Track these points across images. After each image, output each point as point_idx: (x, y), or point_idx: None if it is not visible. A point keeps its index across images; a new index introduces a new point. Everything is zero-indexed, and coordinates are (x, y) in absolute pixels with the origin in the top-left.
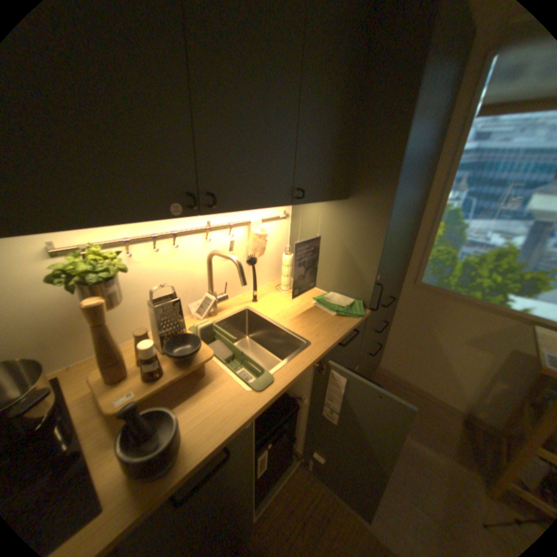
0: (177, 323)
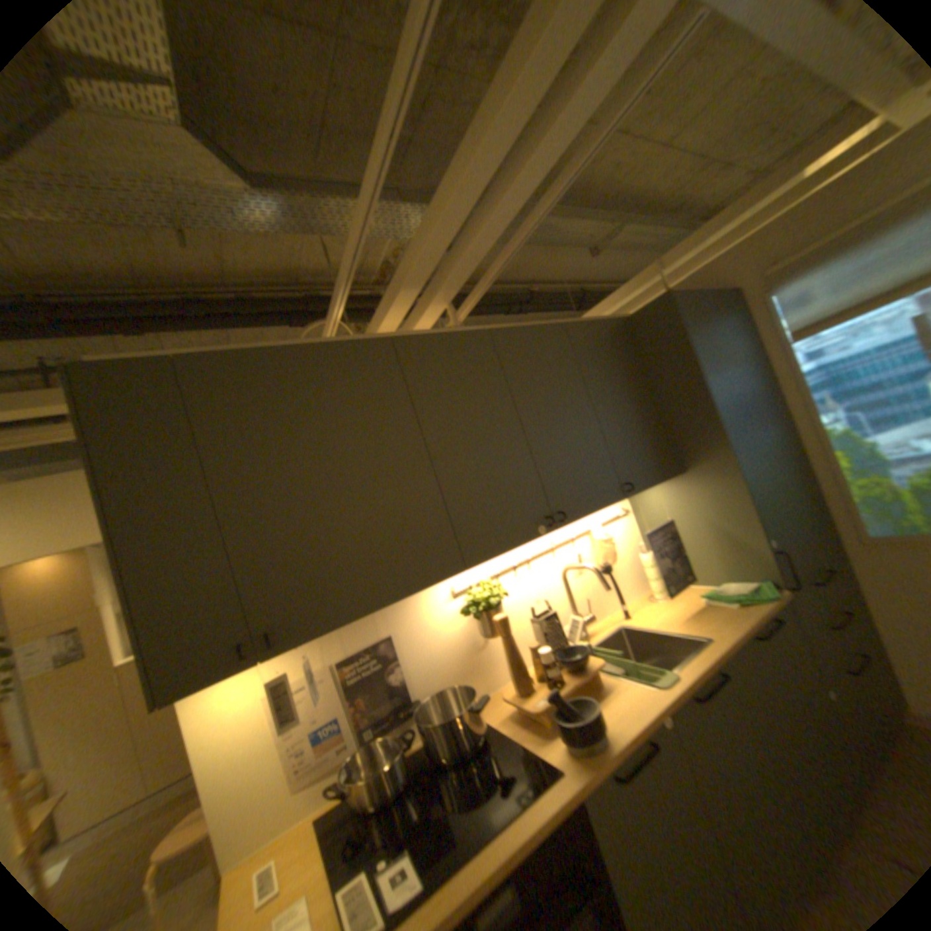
0: (560, 637)
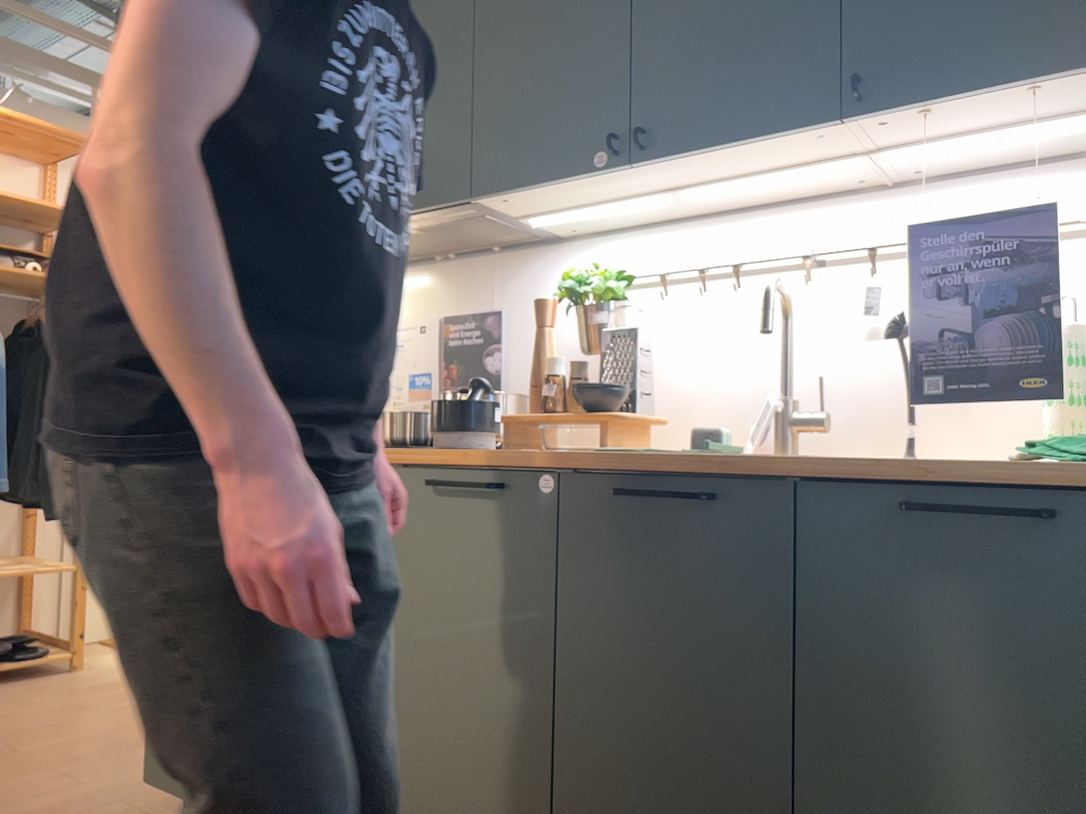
0: (628, 370)
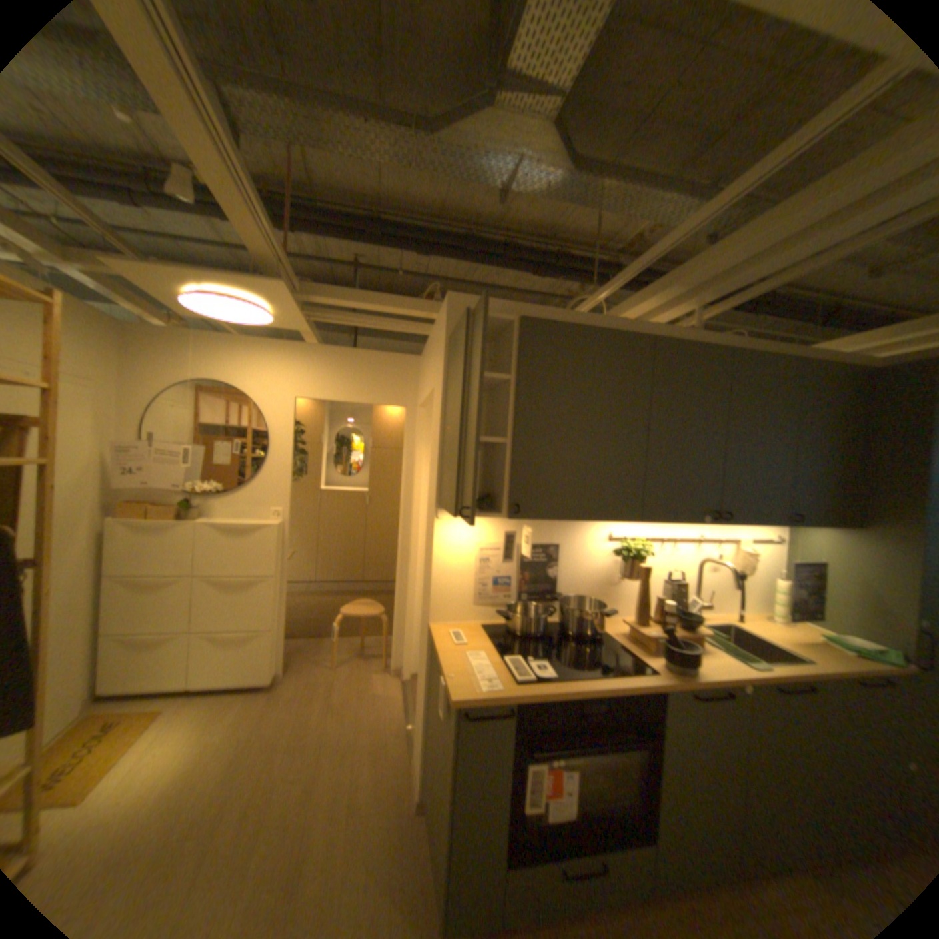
0: (682, 602)
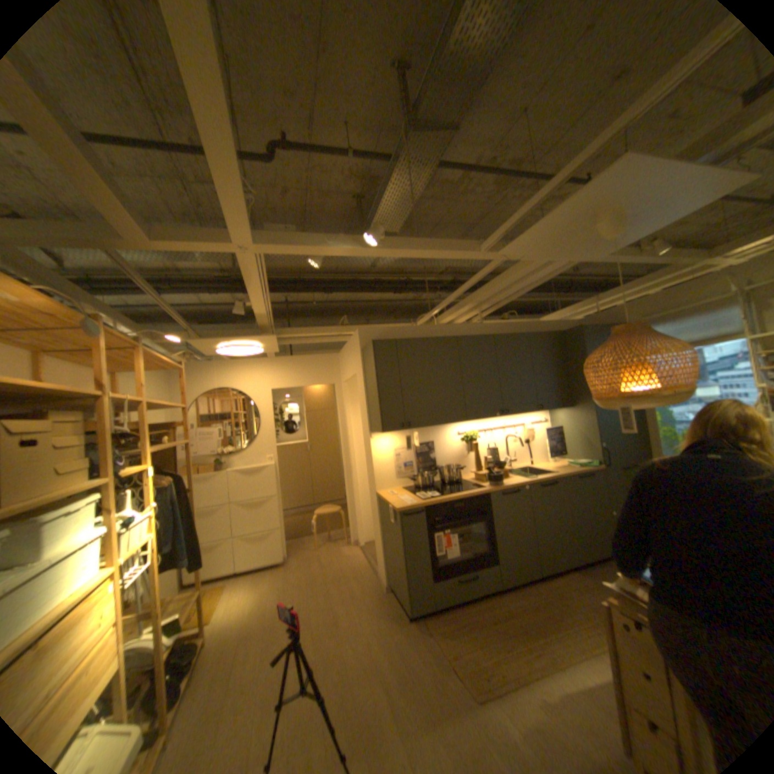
0: (496, 457)
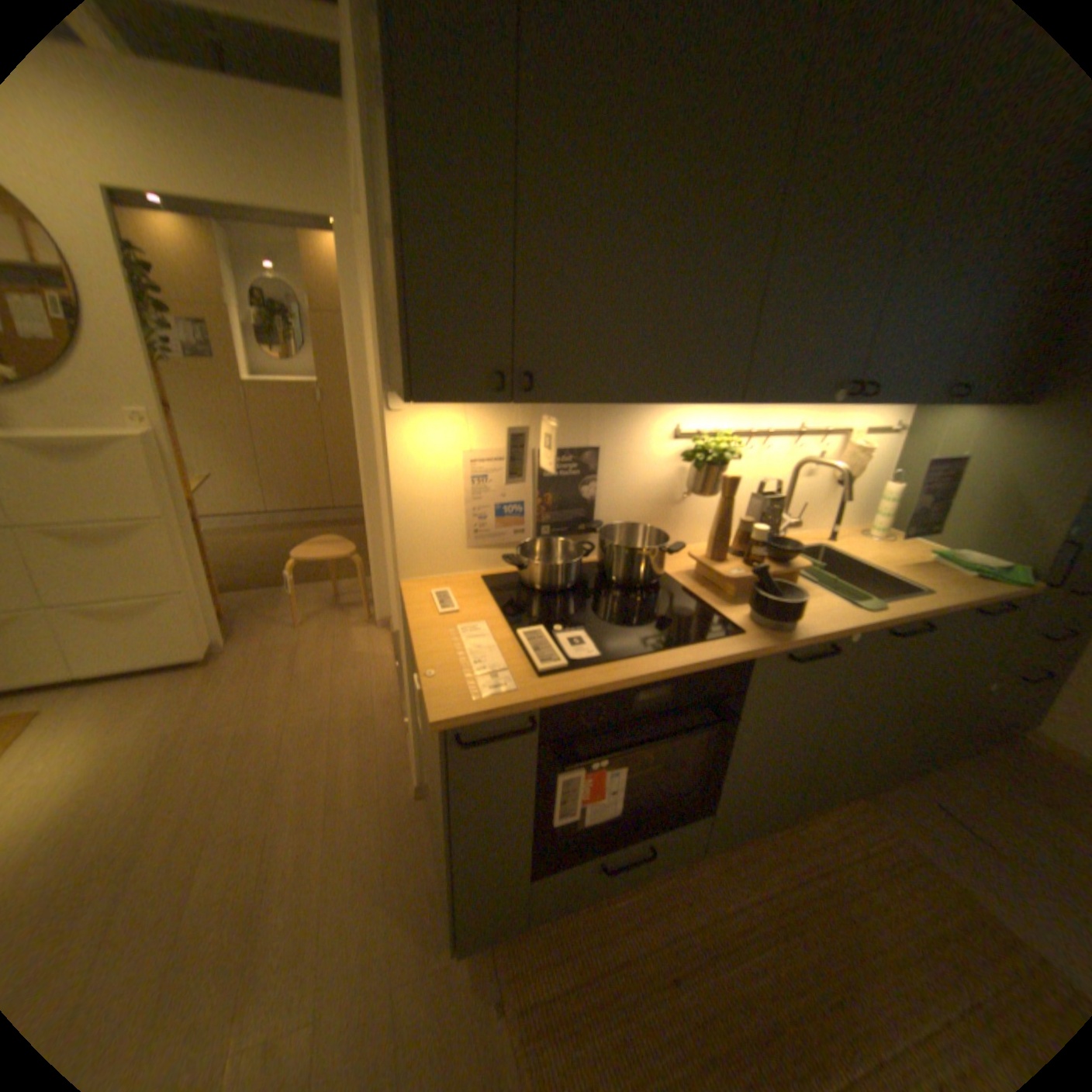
0: (775, 523)
